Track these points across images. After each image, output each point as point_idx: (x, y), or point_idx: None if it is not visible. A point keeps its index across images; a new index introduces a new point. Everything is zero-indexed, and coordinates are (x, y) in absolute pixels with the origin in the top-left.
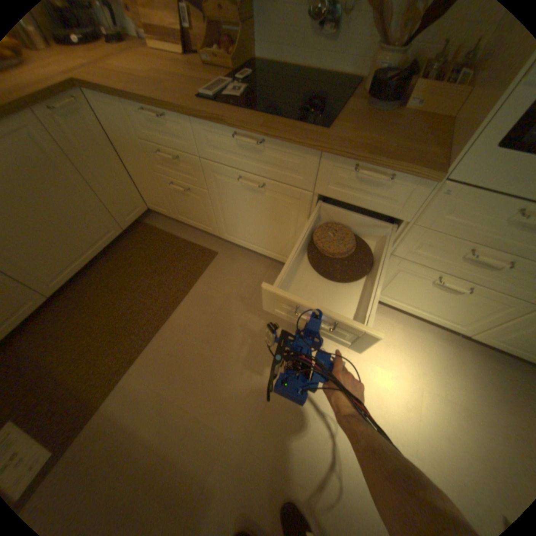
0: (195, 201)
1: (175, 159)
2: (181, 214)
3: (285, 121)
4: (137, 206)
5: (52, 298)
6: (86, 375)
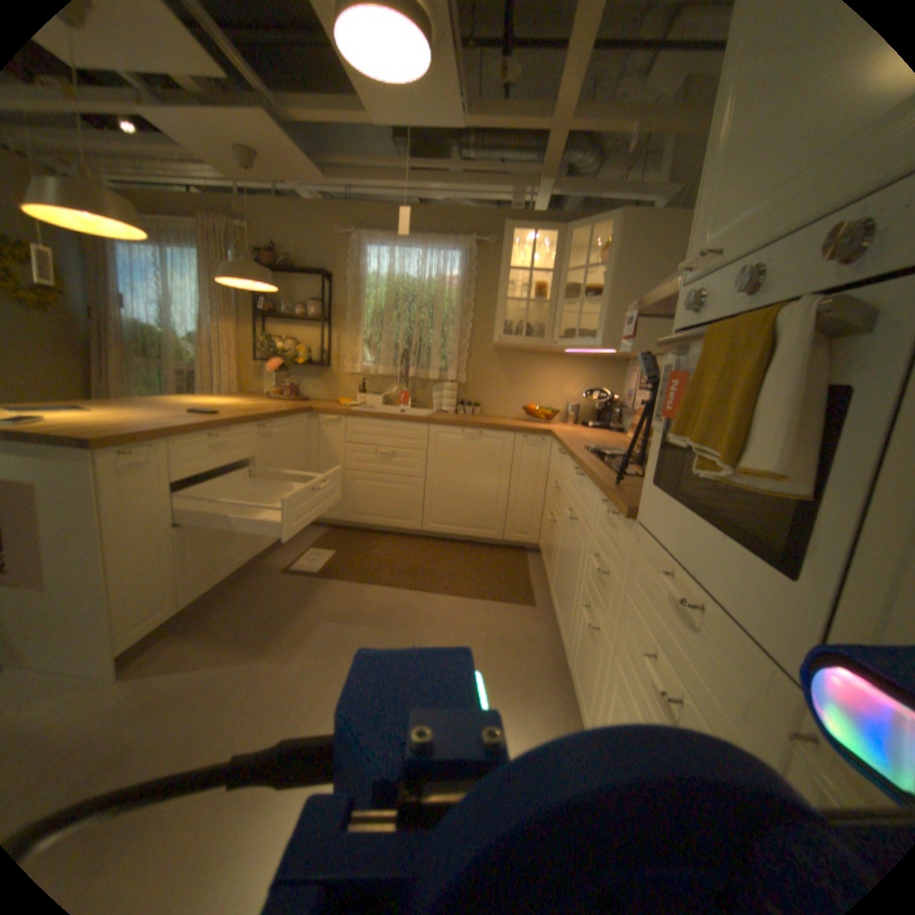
0: (553, 539)
1: (555, 489)
2: (545, 555)
3: (601, 466)
4: (530, 534)
5: (423, 538)
6: (371, 569)
